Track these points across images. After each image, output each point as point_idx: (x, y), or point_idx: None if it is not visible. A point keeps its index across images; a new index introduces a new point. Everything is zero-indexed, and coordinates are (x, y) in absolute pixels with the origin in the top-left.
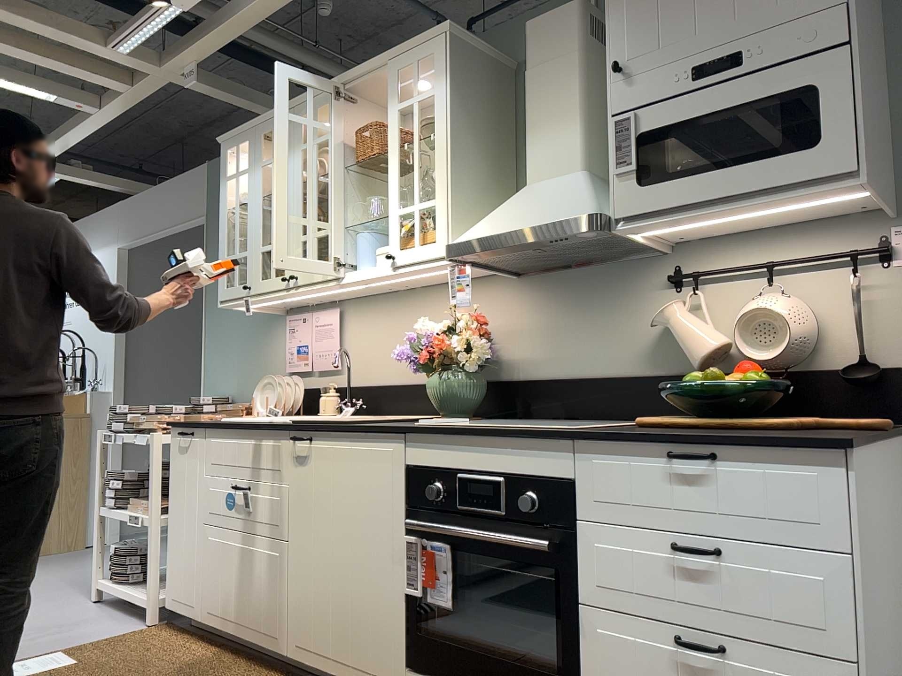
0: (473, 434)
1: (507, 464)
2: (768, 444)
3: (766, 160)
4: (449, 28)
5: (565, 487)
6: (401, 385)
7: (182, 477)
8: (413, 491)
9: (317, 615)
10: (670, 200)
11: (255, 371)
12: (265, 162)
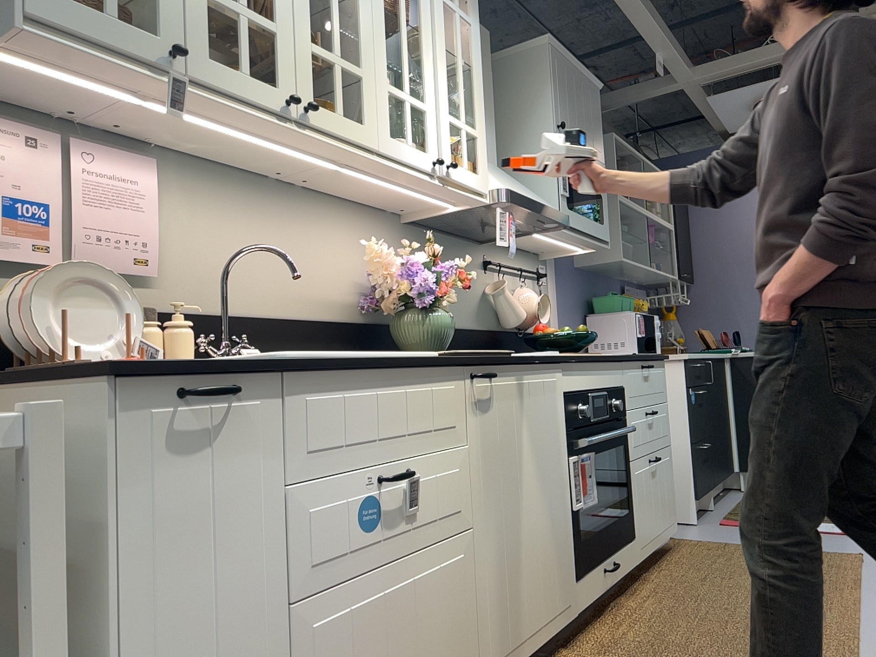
0: (597, 360)
1: (606, 380)
2: (660, 359)
3: (597, 223)
4: None
5: (622, 391)
6: (282, 319)
7: (191, 522)
8: (570, 414)
9: (512, 599)
10: (577, 224)
11: None
12: None
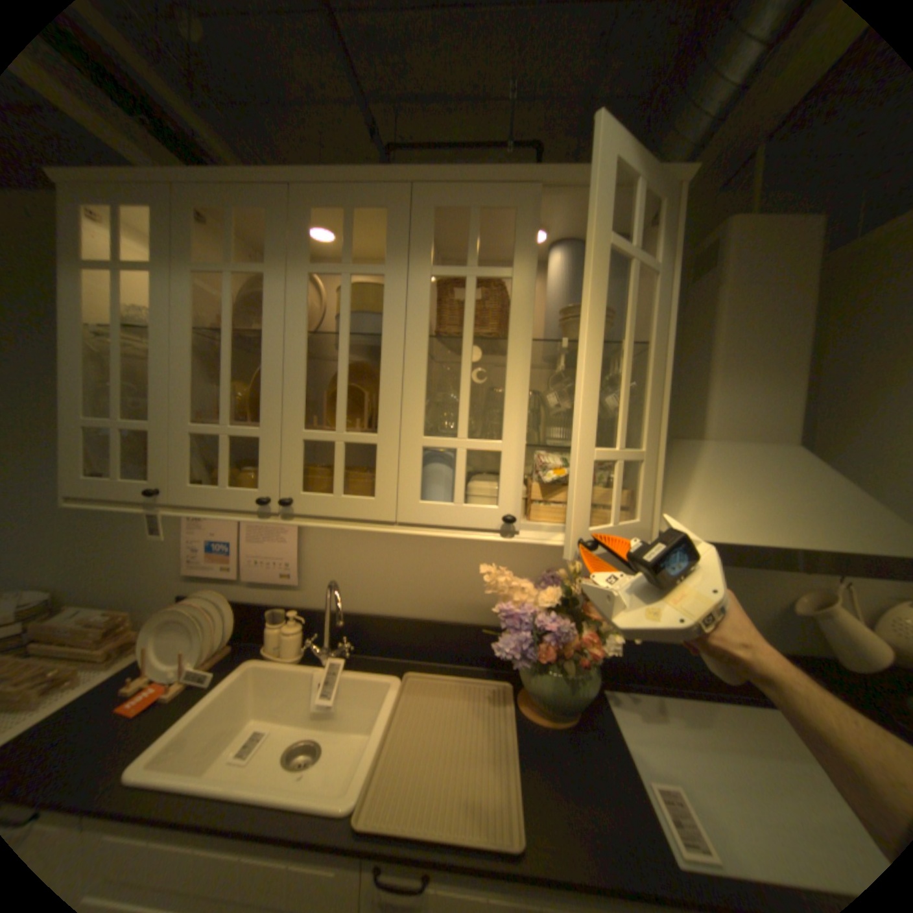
0: None
1: None
2: None
3: None
4: (691, 174)
5: None
6: (412, 619)
7: None
8: None
9: None
10: None
11: (108, 560)
12: (202, 264)
